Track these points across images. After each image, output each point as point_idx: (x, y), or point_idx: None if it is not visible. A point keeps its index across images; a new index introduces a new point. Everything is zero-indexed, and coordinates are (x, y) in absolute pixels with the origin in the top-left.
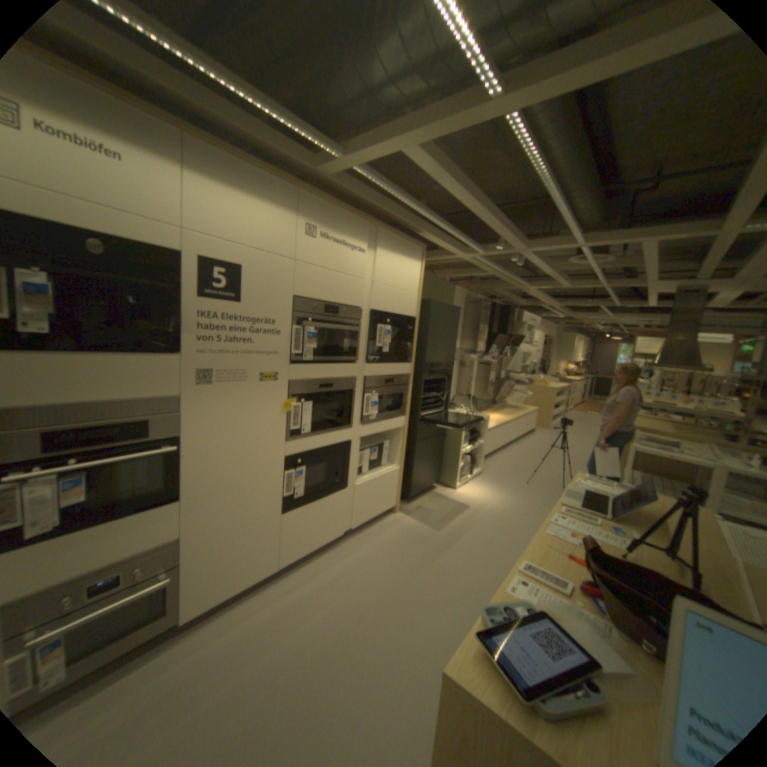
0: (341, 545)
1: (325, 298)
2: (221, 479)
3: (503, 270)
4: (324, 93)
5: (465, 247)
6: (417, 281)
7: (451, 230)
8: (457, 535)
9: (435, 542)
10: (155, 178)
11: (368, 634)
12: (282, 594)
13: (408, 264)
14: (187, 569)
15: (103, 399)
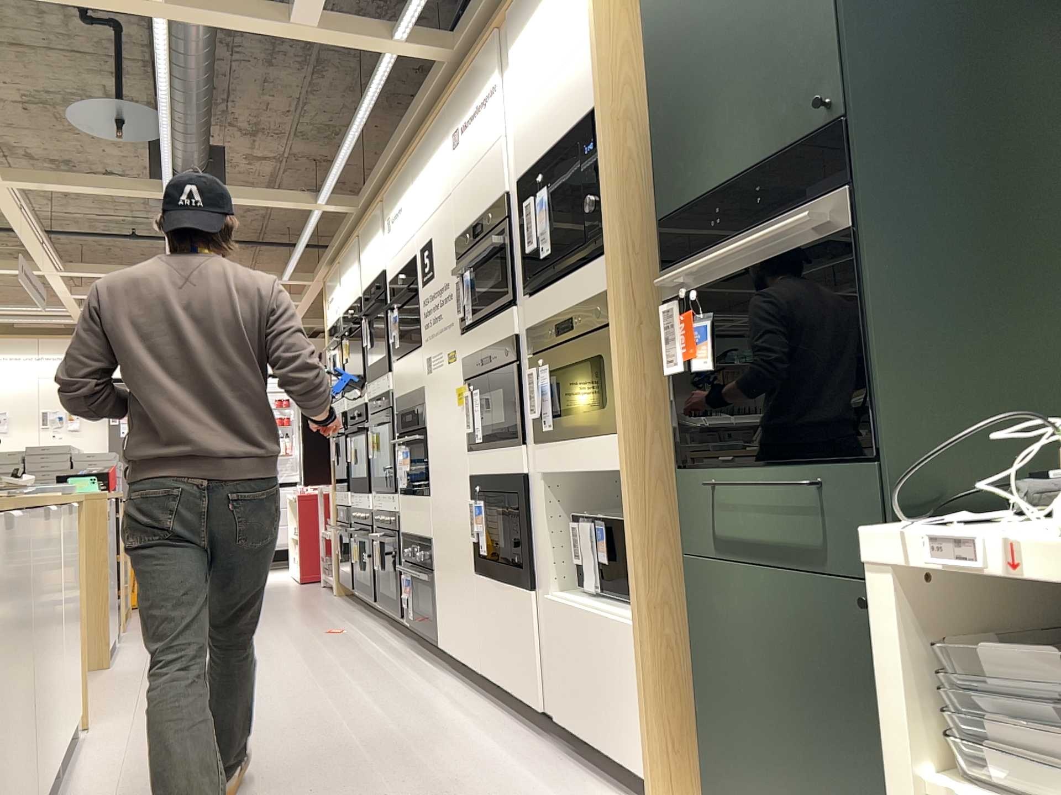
0: (545, 742)
1: (472, 216)
2: (441, 485)
3: None
4: None
5: None
6: None
7: None
8: None
9: None
10: (406, 207)
11: (311, 745)
12: (456, 703)
13: None
14: (436, 582)
15: (413, 392)
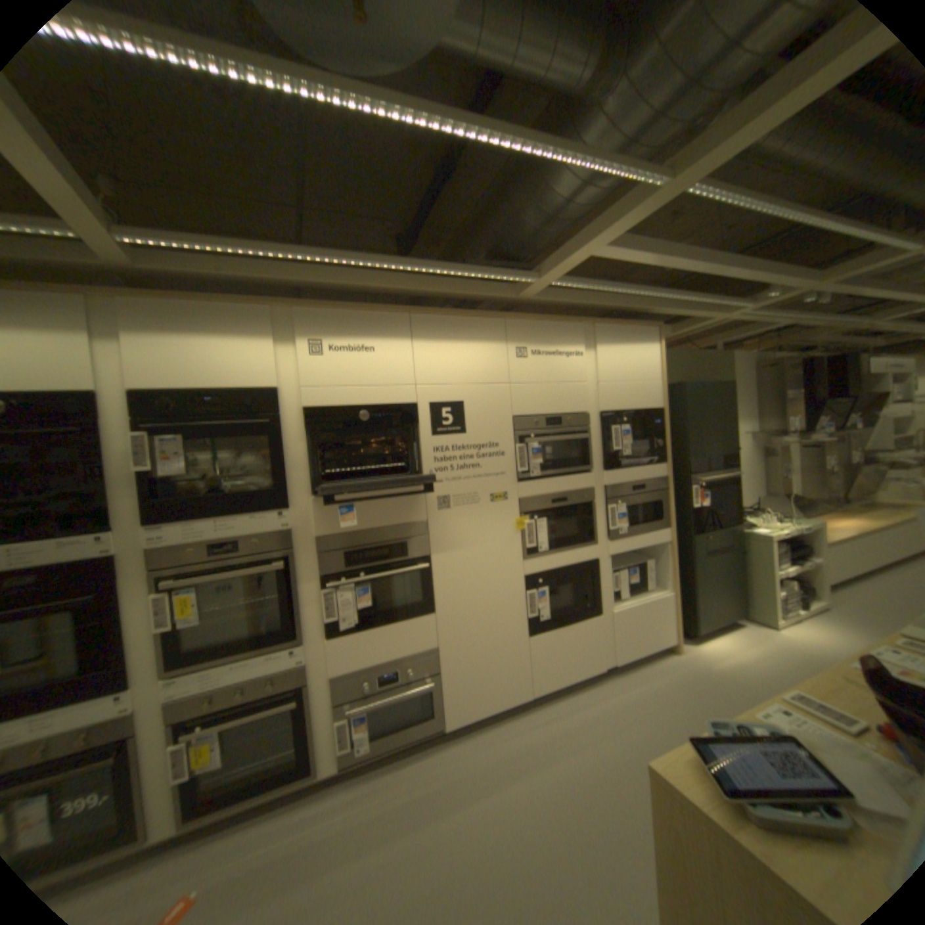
0: (605, 685)
1: (544, 411)
2: (466, 596)
3: (802, 313)
4: (512, 233)
5: (726, 305)
6: (657, 365)
7: (690, 297)
8: (777, 691)
9: (740, 697)
10: (394, 355)
11: (637, 786)
12: (539, 726)
13: (640, 351)
14: (447, 679)
15: (375, 527)
